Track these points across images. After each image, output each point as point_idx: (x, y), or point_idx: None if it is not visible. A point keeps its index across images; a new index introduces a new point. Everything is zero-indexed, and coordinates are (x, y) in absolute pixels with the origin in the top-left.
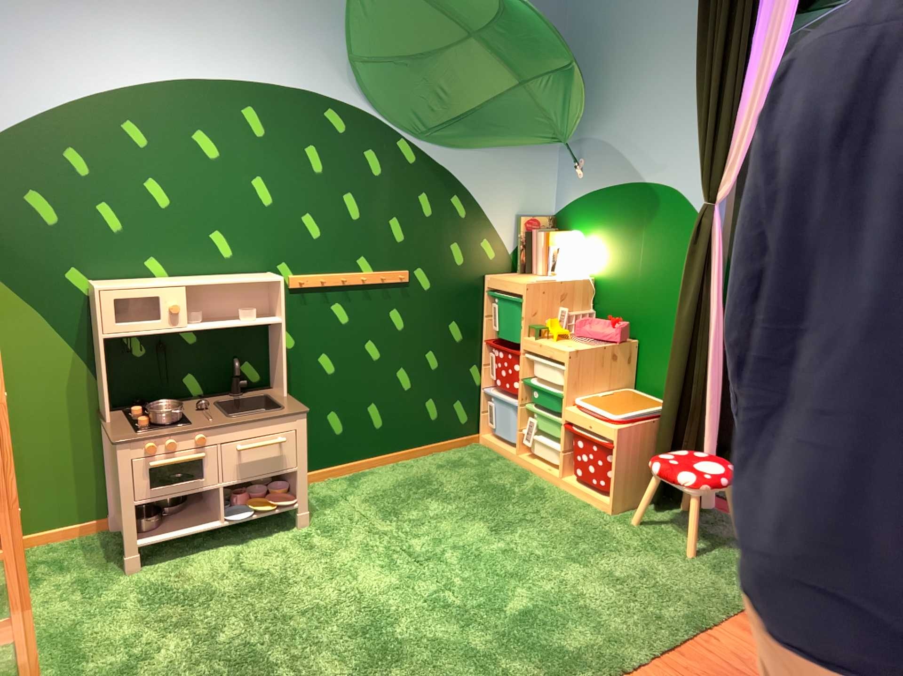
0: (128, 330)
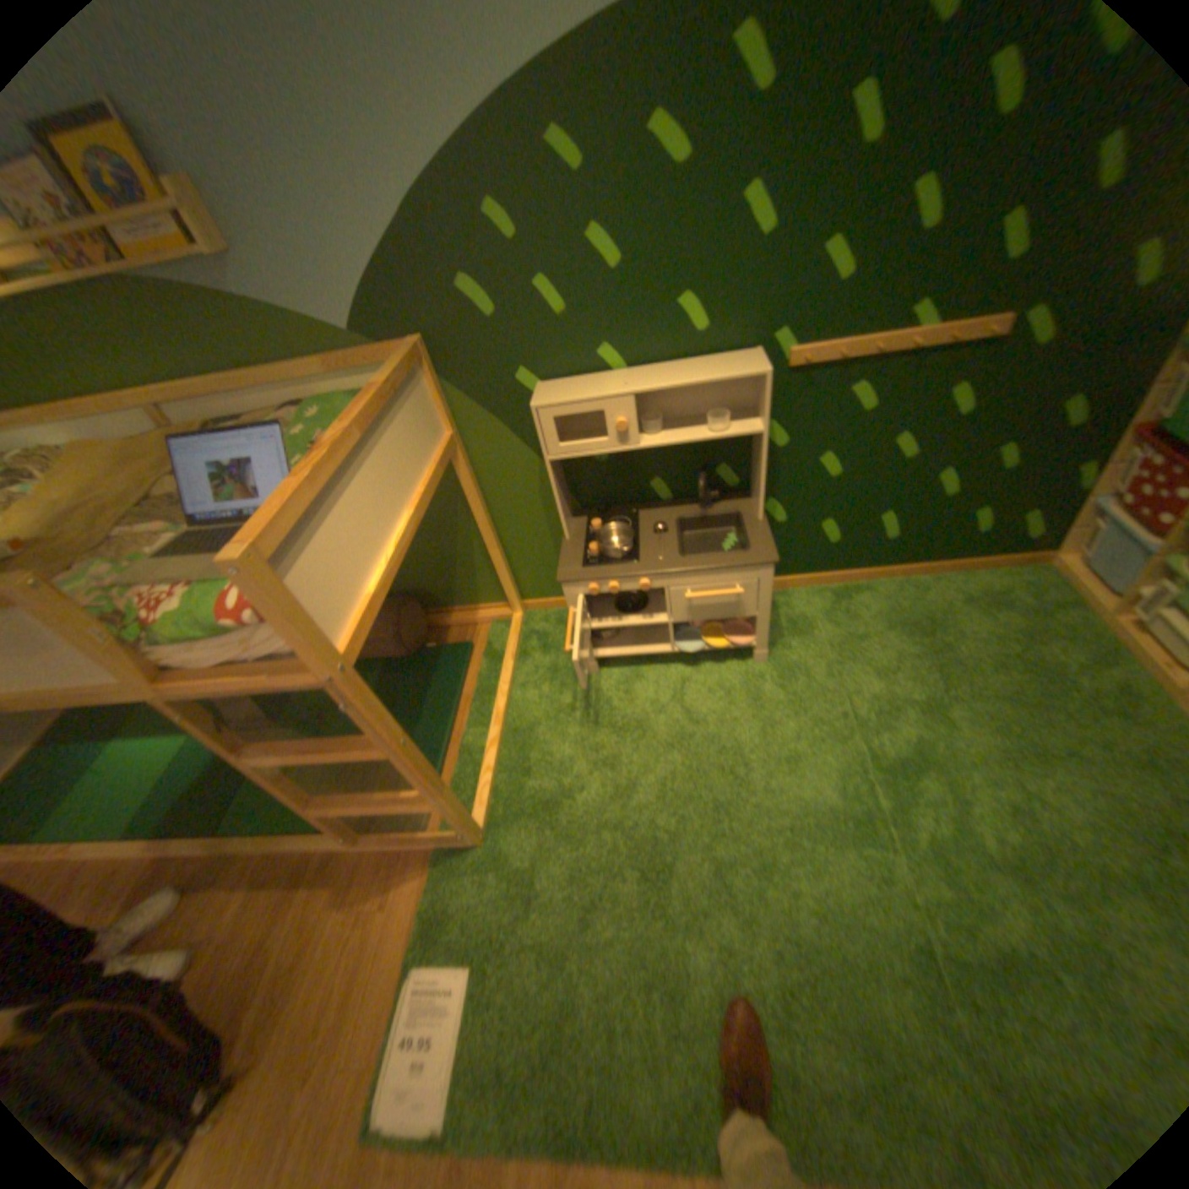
0: (572, 452)
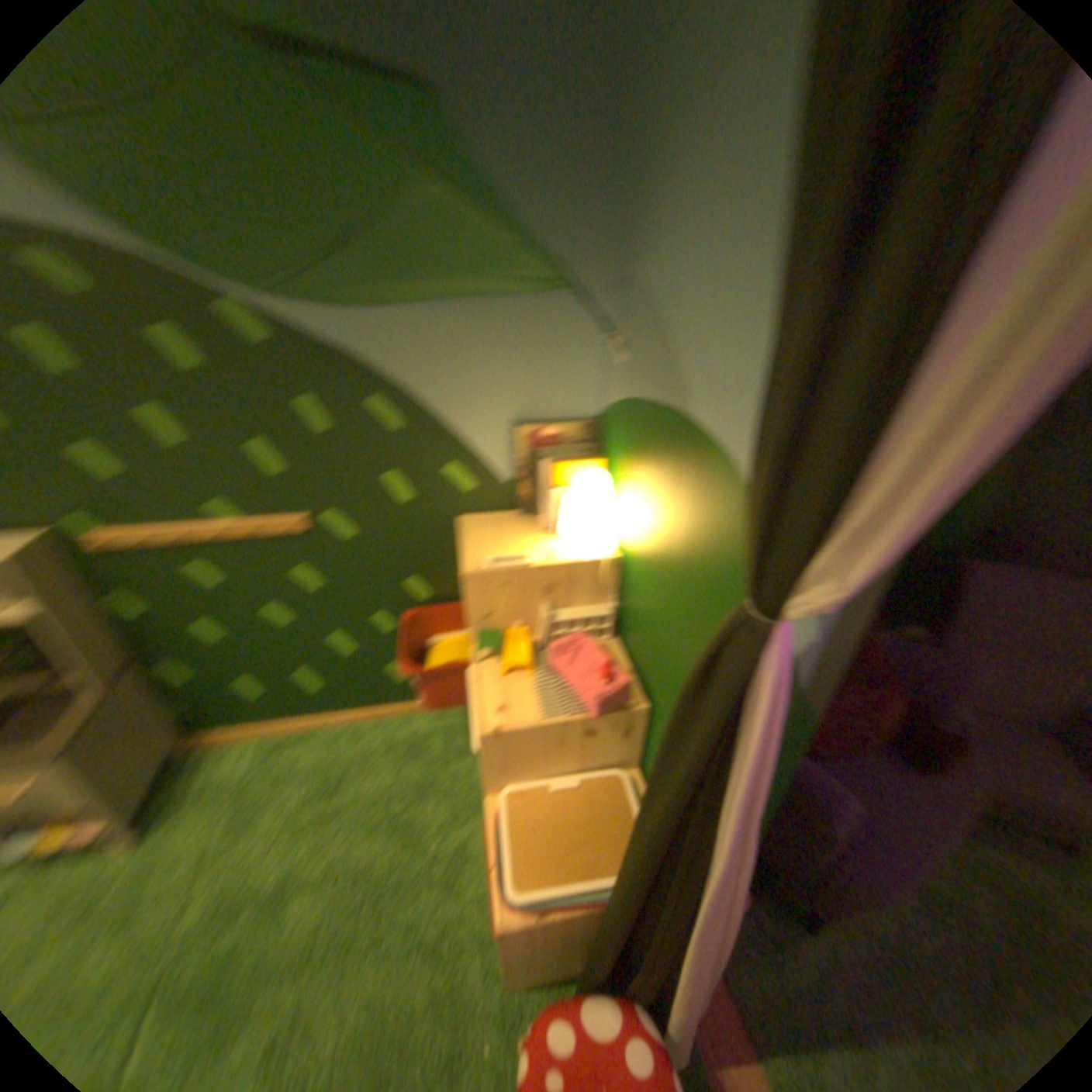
0: None
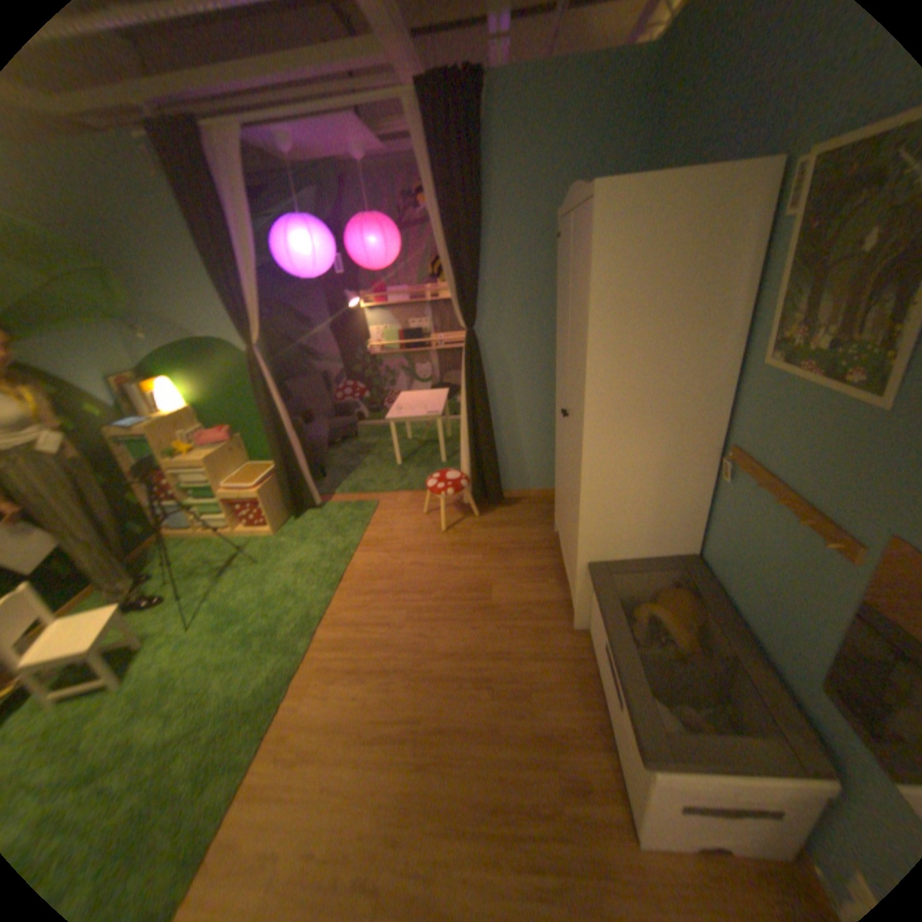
0: None
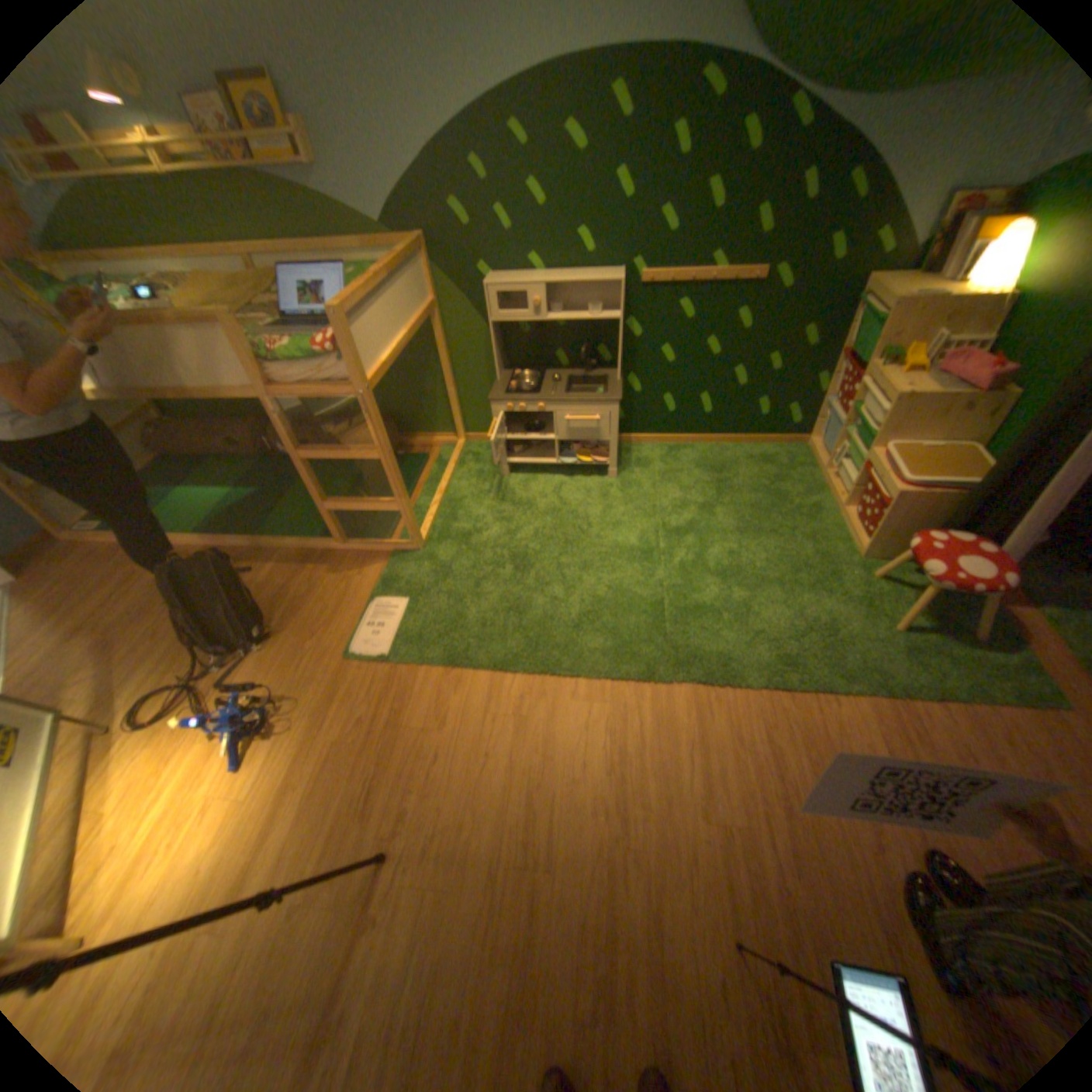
0: (505, 319)
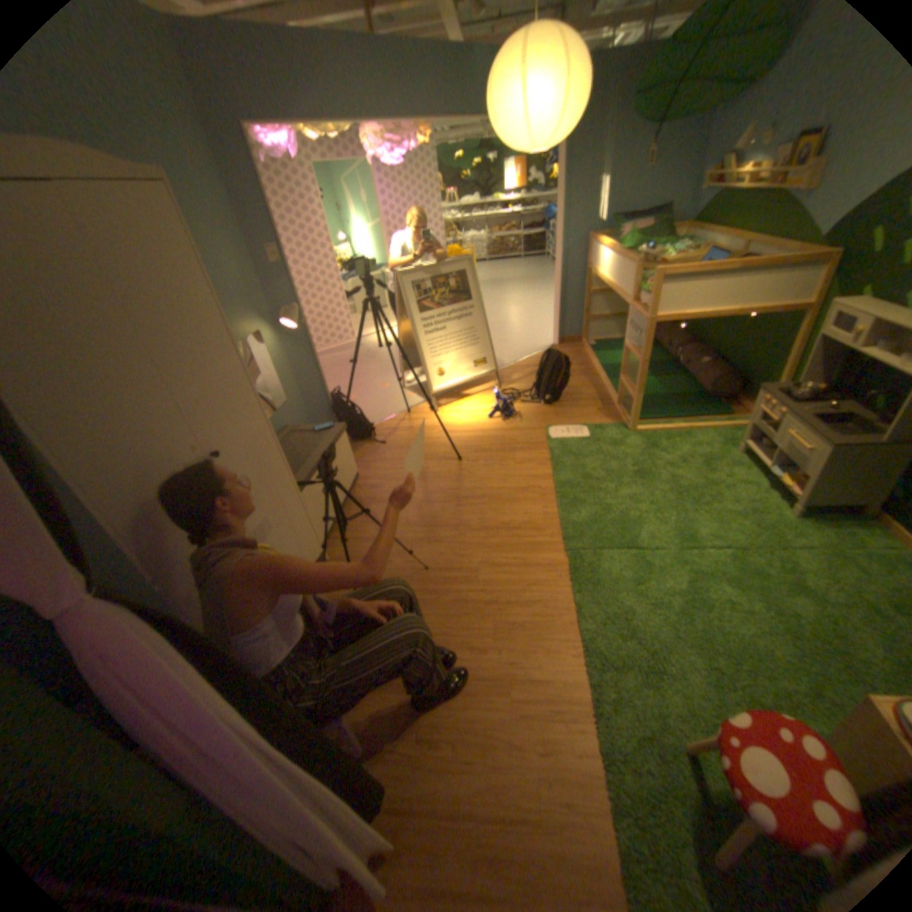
0: (830, 335)
